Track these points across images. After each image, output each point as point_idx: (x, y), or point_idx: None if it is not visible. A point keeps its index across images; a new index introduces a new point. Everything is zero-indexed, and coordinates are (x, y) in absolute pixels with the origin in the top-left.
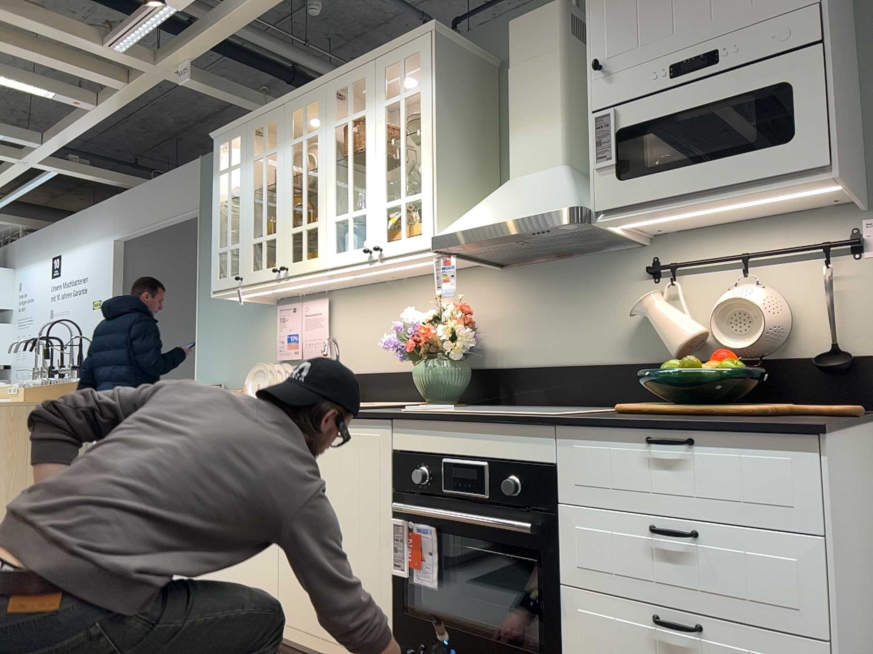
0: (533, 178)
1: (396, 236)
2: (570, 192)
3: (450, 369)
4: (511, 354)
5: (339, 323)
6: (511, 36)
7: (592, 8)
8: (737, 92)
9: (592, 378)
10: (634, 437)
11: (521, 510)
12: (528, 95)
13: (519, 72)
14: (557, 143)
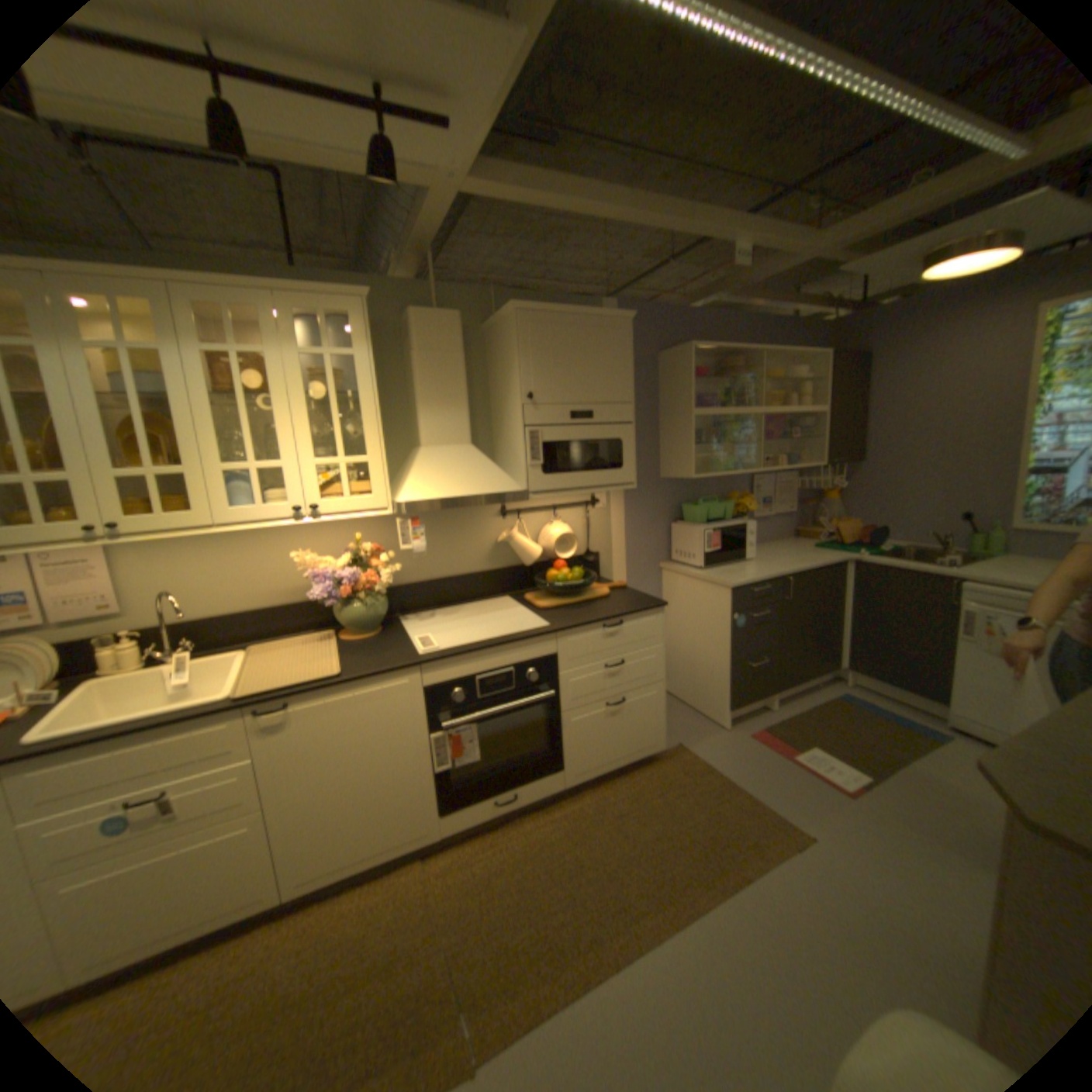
0: (455, 453)
1: (325, 493)
2: (507, 476)
3: (377, 602)
4: (398, 576)
5: (131, 569)
6: (415, 321)
7: (524, 352)
8: (602, 438)
9: (468, 583)
10: (597, 627)
11: (540, 687)
12: (438, 382)
13: (427, 358)
14: (465, 427)
